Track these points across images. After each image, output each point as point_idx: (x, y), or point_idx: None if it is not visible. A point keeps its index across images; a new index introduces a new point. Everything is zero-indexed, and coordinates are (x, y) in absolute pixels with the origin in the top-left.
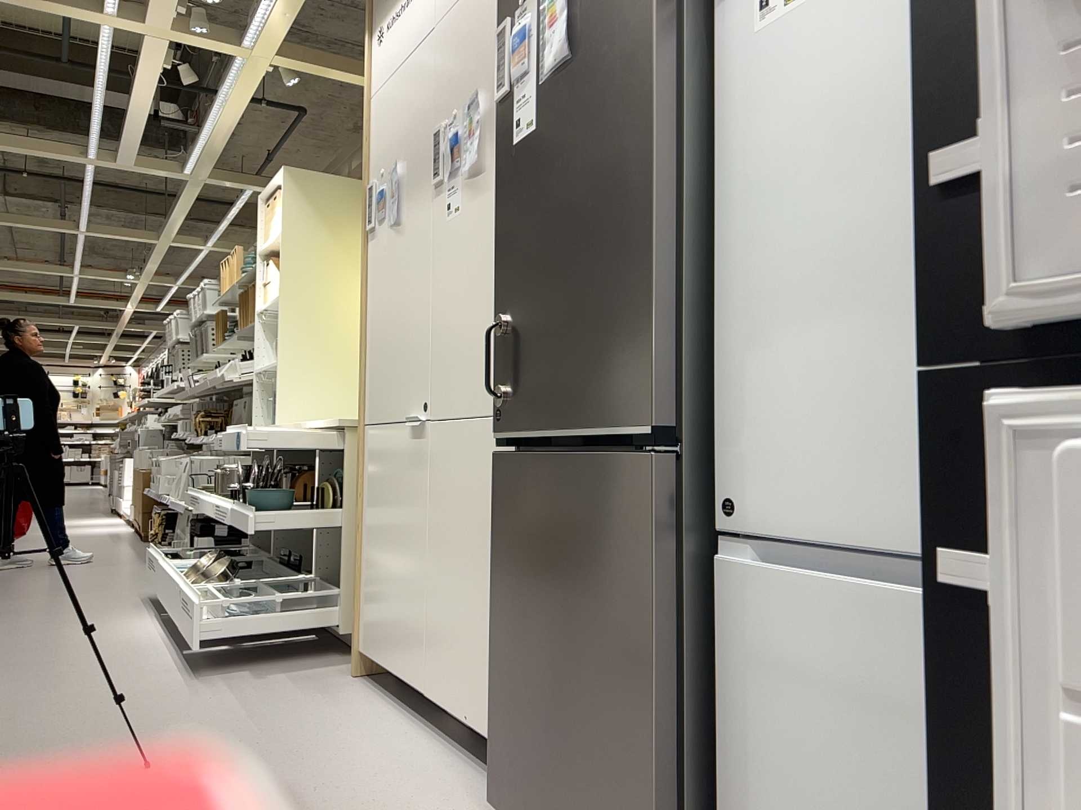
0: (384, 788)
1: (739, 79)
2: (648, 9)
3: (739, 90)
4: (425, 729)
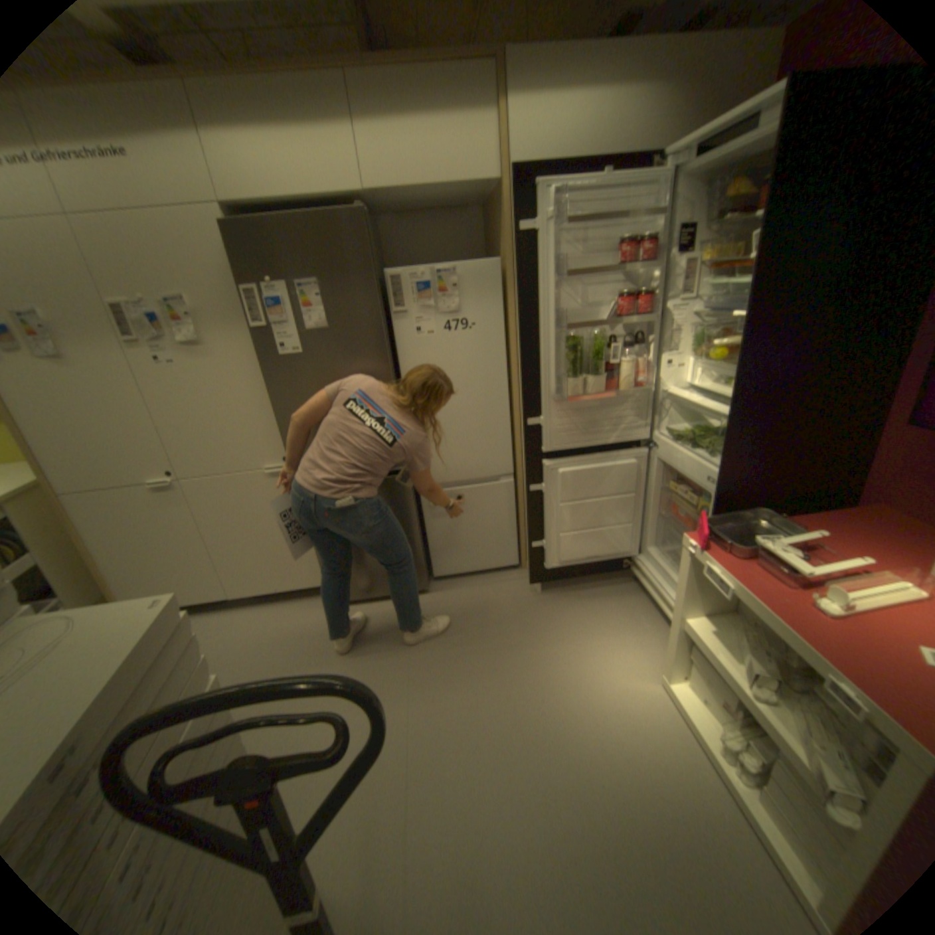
0: (274, 632)
1: (407, 351)
2: (379, 325)
3: (408, 355)
4: (232, 610)
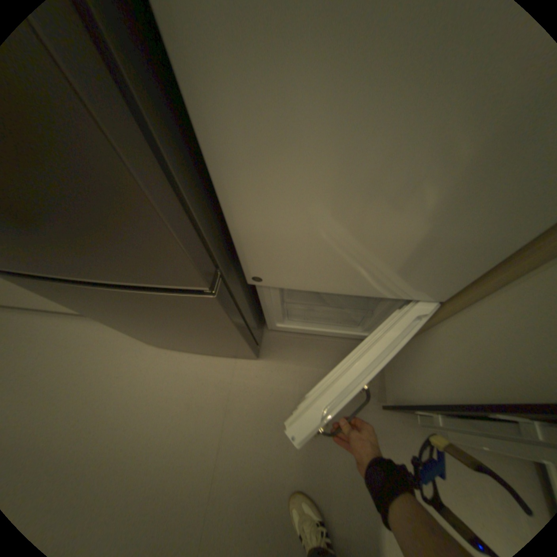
0: (89, 364)
1: None
2: None
3: None
4: (58, 315)
